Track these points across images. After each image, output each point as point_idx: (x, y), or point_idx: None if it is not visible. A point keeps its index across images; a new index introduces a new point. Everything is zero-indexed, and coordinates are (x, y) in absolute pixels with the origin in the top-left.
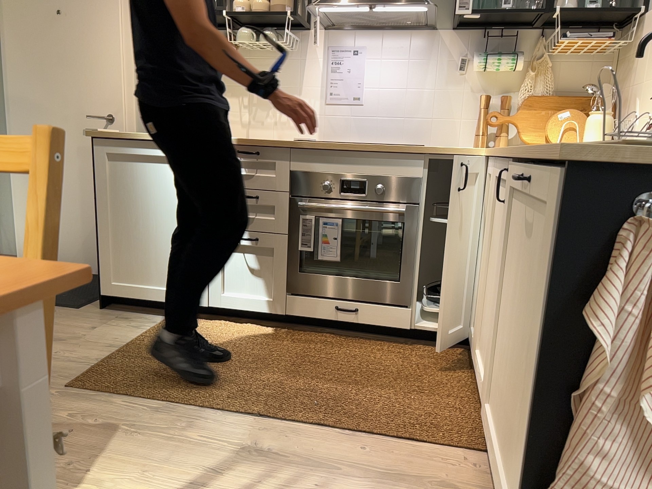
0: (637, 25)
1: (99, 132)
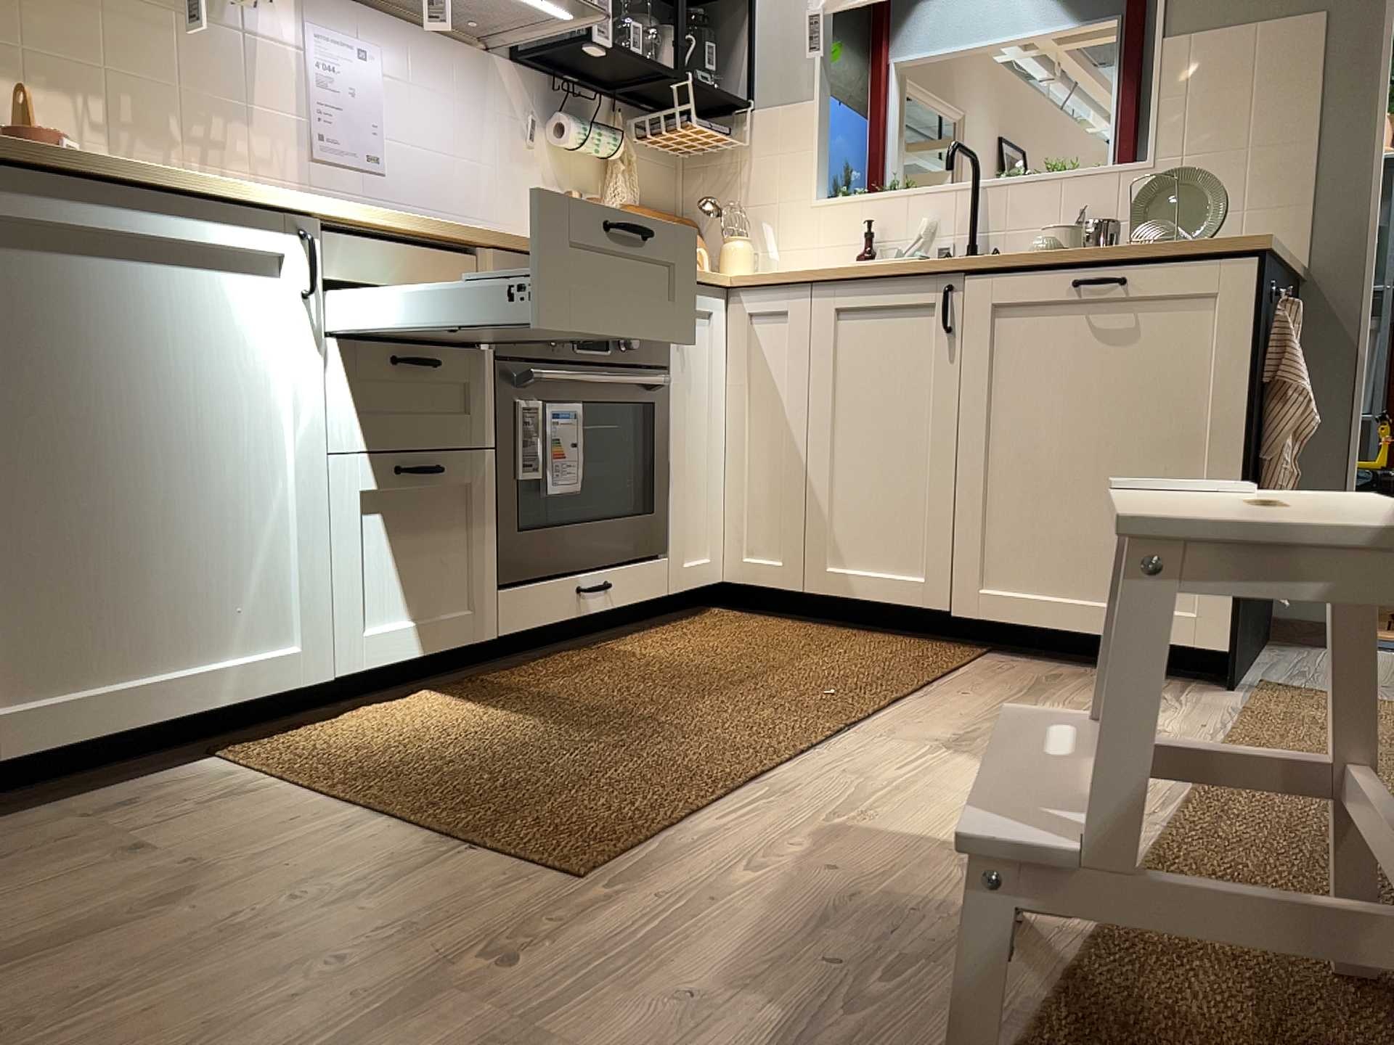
0: (740, 124)
1: None
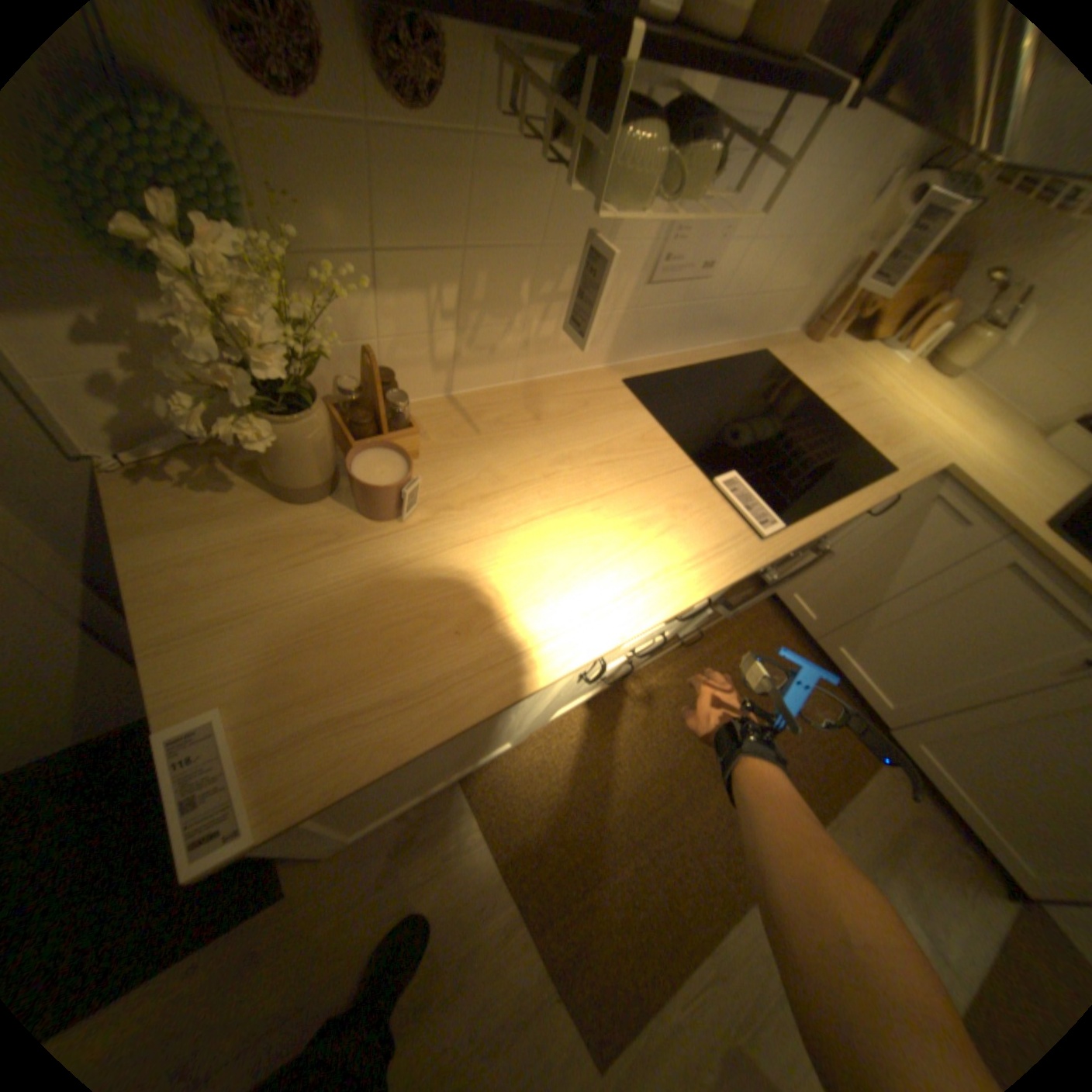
0: None
1: (259, 838)
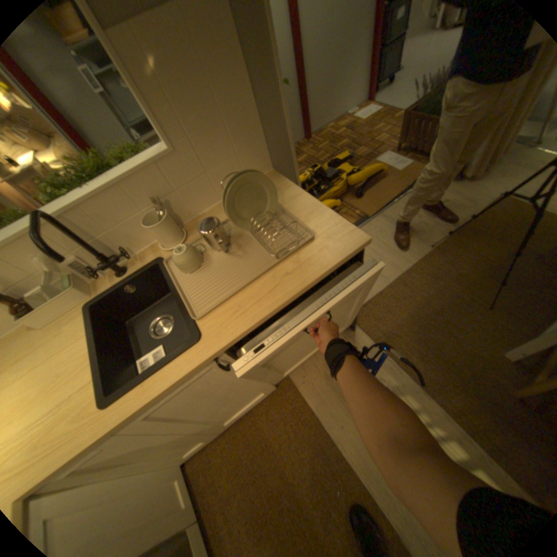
0: None
1: None
